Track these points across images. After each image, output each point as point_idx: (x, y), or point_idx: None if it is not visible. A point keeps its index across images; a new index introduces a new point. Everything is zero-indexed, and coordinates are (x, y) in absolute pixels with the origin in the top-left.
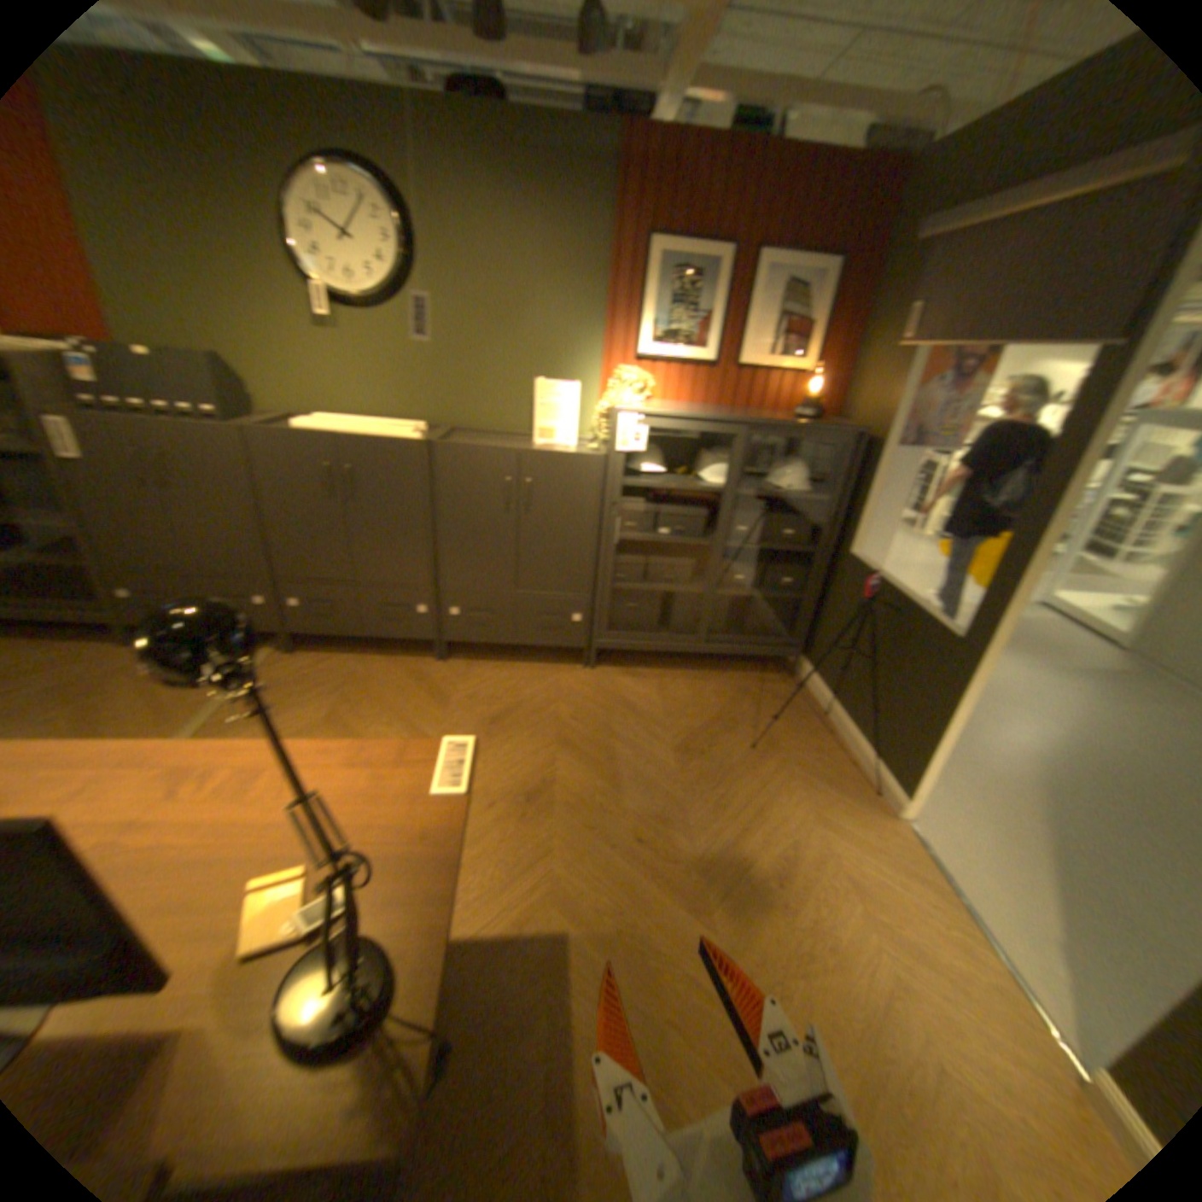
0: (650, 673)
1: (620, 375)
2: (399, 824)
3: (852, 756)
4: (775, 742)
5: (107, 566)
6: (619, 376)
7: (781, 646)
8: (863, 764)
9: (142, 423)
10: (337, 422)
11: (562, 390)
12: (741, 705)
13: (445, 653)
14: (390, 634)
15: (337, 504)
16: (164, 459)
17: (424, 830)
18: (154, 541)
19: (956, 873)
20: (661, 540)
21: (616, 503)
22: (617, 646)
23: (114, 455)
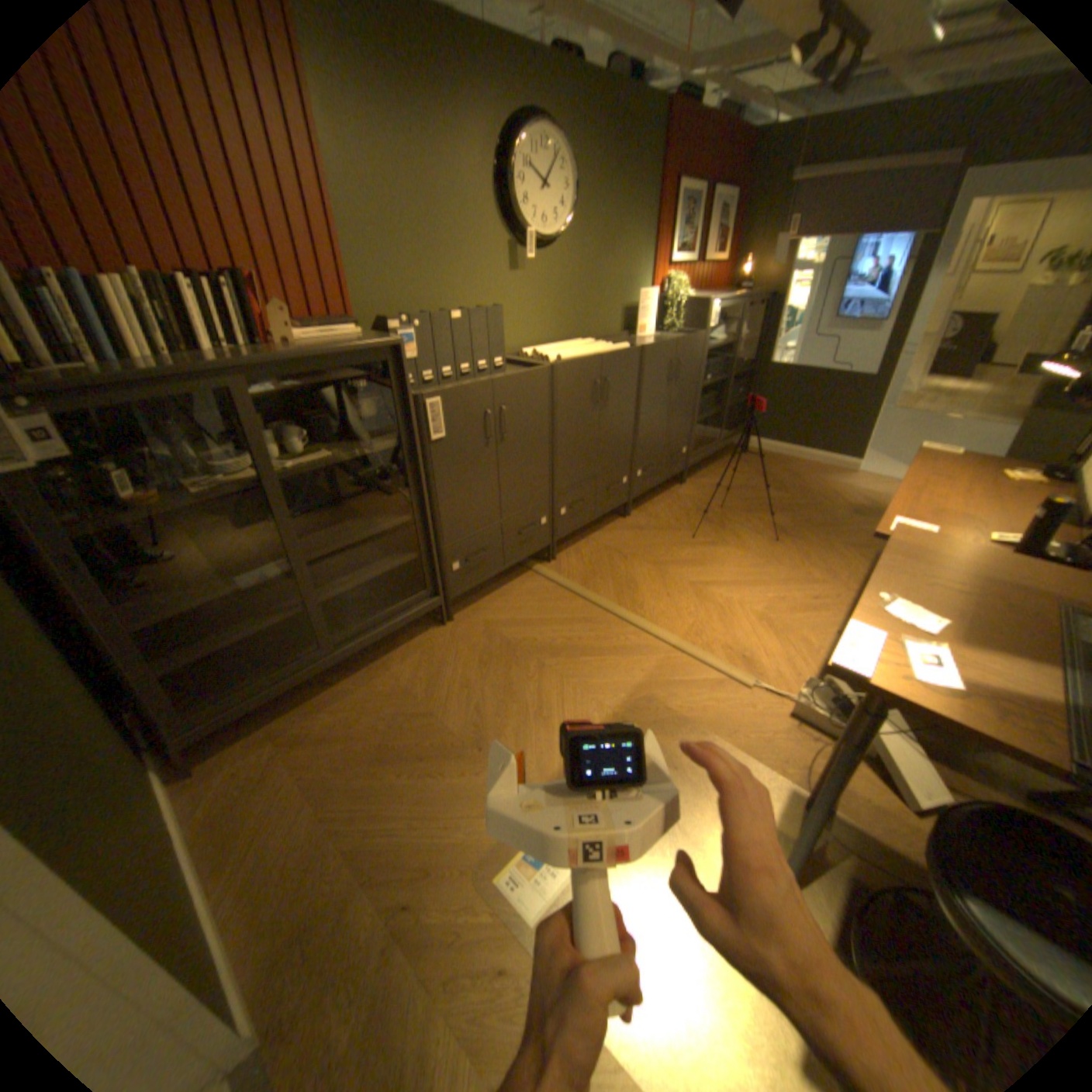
0: (704, 472)
1: (670, 276)
2: (978, 460)
3: (813, 460)
4: (790, 470)
5: (444, 545)
6: (673, 277)
7: (741, 429)
8: (821, 461)
9: (491, 383)
10: (561, 348)
11: (651, 293)
12: (754, 465)
13: (629, 508)
14: (607, 509)
15: (595, 412)
16: (502, 413)
17: (983, 457)
18: (483, 500)
19: (890, 475)
20: (711, 381)
21: (705, 361)
22: (696, 460)
23: (467, 422)
